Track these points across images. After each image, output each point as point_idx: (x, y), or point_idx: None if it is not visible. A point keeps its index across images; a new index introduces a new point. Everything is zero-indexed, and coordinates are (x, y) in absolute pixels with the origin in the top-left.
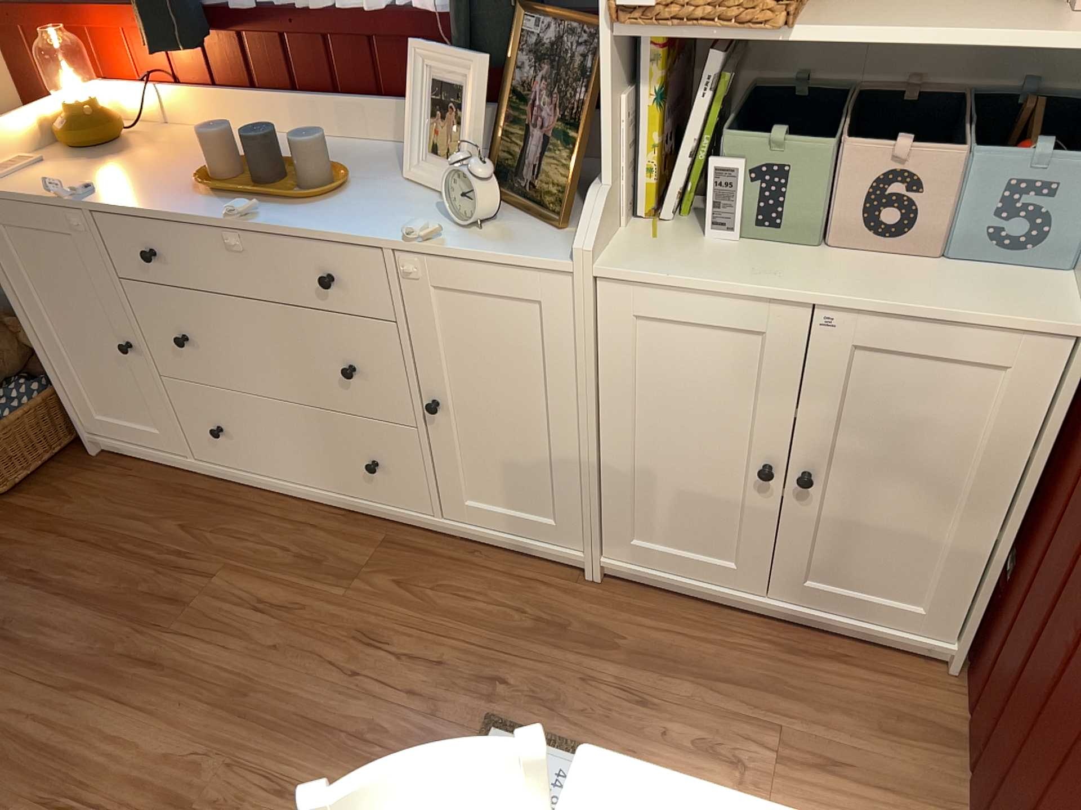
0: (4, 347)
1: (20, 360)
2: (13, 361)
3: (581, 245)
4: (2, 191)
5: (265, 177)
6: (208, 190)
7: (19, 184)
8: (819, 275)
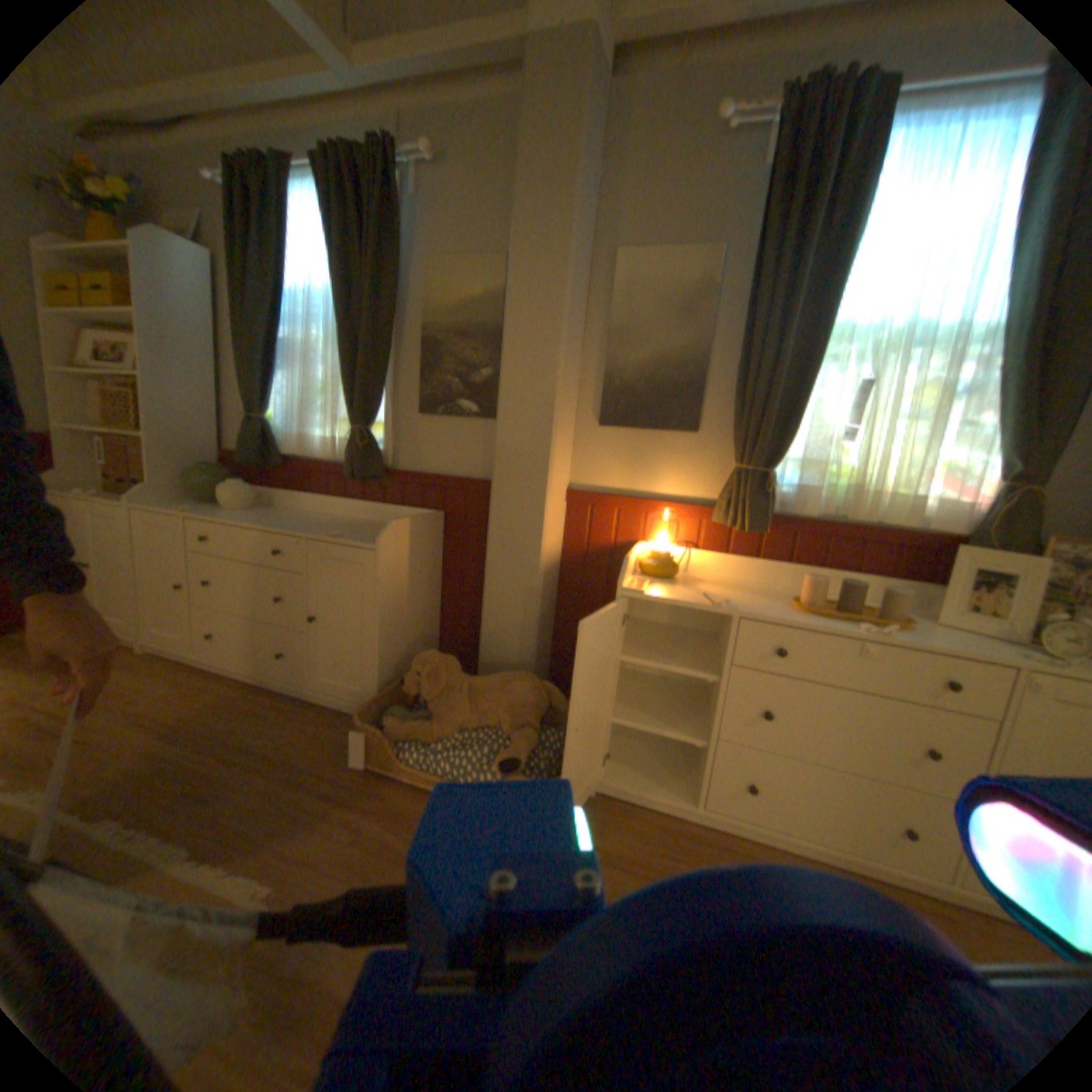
0: (537, 700)
1: (542, 711)
2: (540, 712)
3: None
4: (645, 591)
5: (847, 608)
6: (813, 611)
7: (646, 588)
8: None
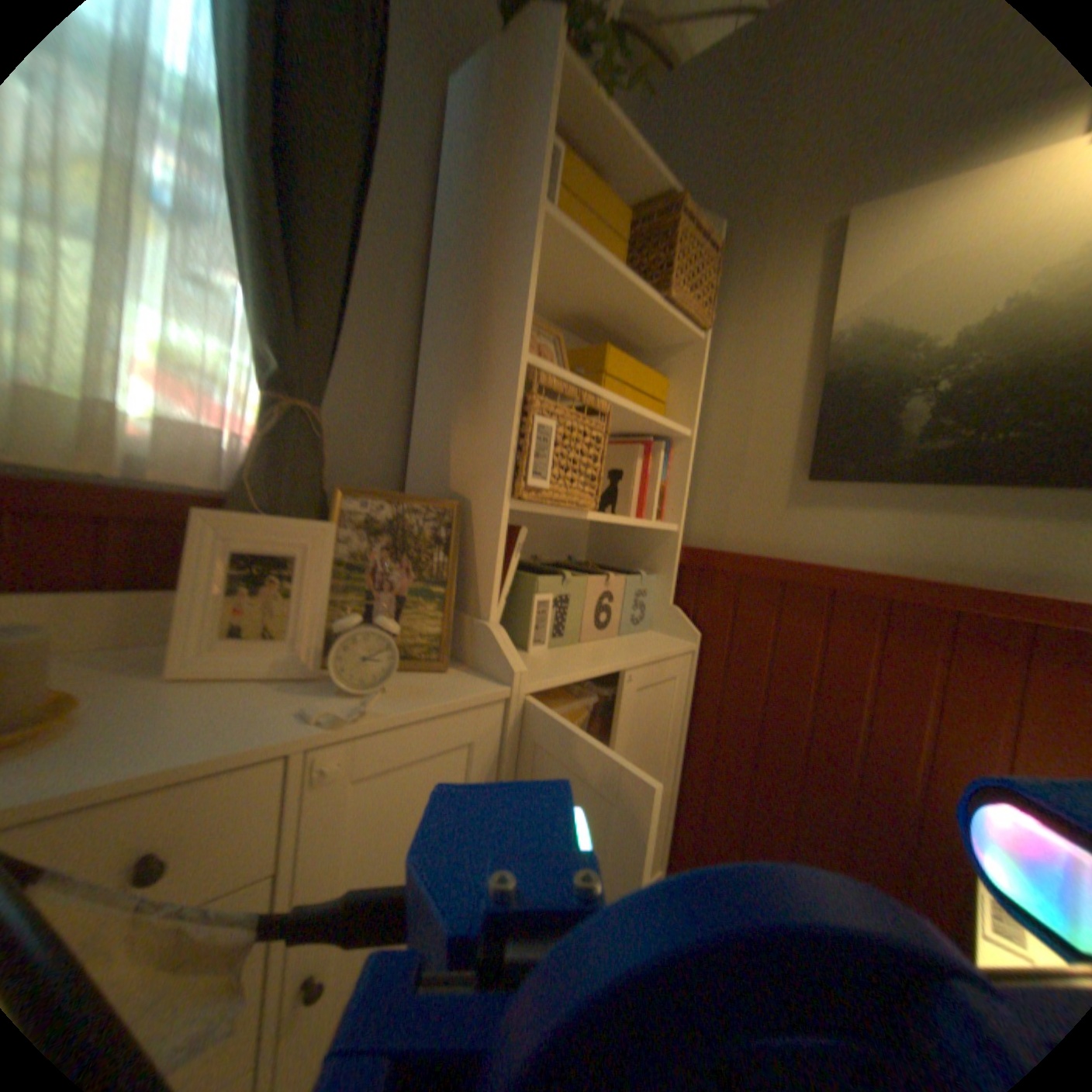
0: None
1: None
2: None
3: (513, 666)
4: None
5: None
6: None
7: None
8: (603, 652)
